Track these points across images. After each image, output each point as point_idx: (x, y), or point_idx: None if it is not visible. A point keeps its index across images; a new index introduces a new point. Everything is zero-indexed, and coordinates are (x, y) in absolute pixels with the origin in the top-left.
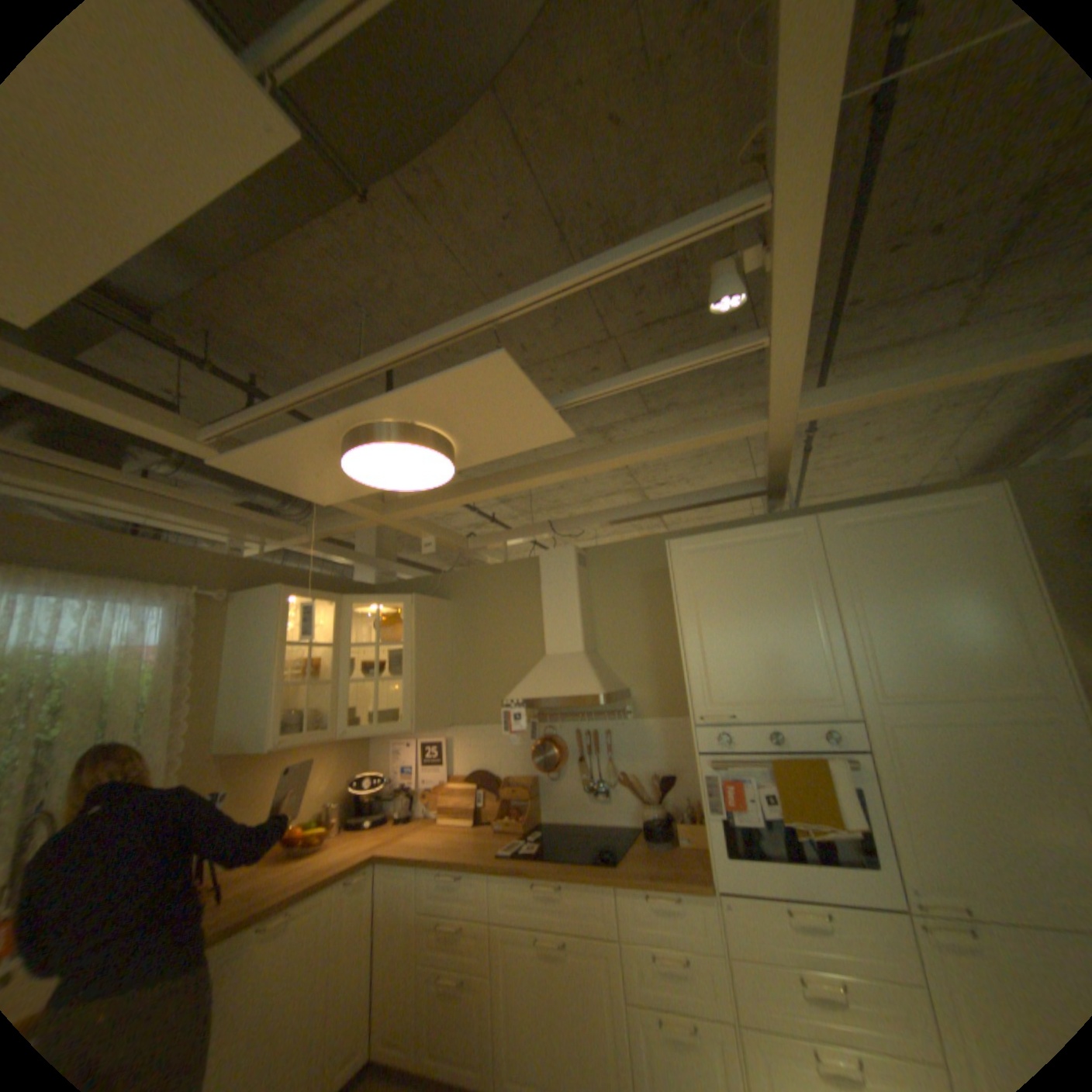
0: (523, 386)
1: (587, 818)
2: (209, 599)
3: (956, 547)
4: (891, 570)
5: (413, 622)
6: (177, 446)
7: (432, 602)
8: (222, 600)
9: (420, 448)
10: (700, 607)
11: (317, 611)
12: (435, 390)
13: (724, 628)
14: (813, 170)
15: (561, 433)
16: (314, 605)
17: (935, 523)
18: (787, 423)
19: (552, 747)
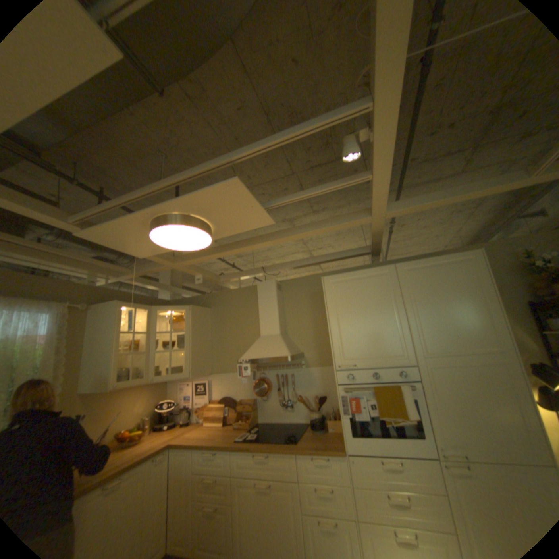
0: (247, 196)
1: (282, 419)
2: (76, 309)
3: (460, 280)
4: (430, 291)
5: (190, 320)
6: (57, 225)
7: (201, 309)
8: (83, 309)
9: (193, 228)
10: (338, 310)
11: (137, 314)
12: (200, 197)
13: (350, 321)
14: (393, 91)
15: (268, 221)
16: (136, 311)
17: (450, 268)
18: (381, 218)
19: (264, 383)
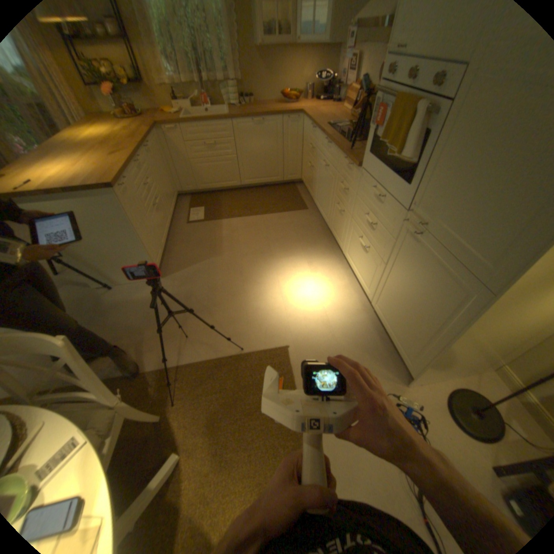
0: None
1: None
2: None
3: None
4: None
5: None
6: None
7: None
8: None
9: None
10: None
11: None
12: None
13: None
14: None
15: None
16: None
17: None
18: None
19: None
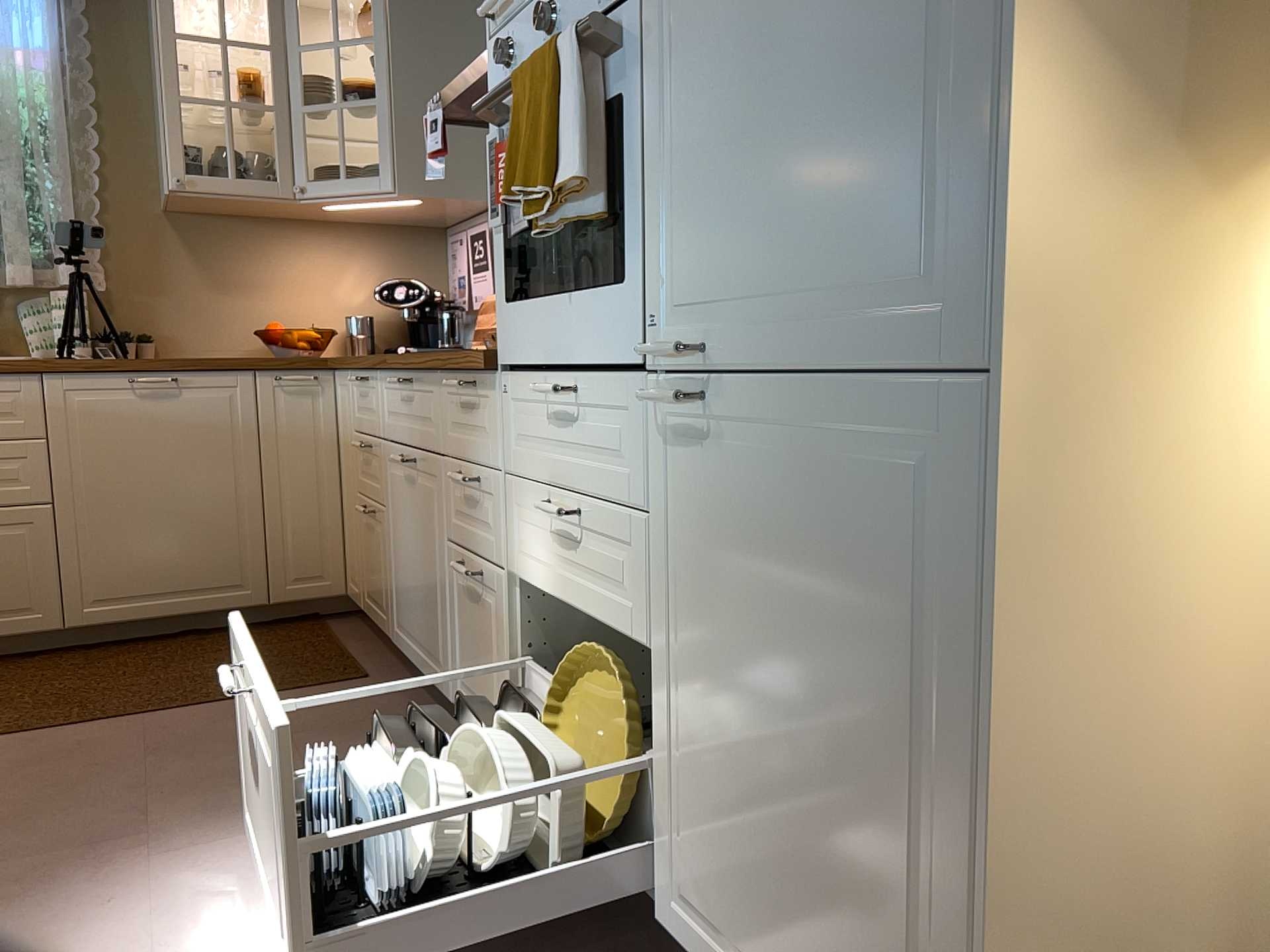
0: None
1: None
2: None
3: None
4: None
5: None
6: None
7: None
8: None
9: None
10: None
11: None
12: None
13: None
14: None
15: None
16: None
17: None
18: None
19: None
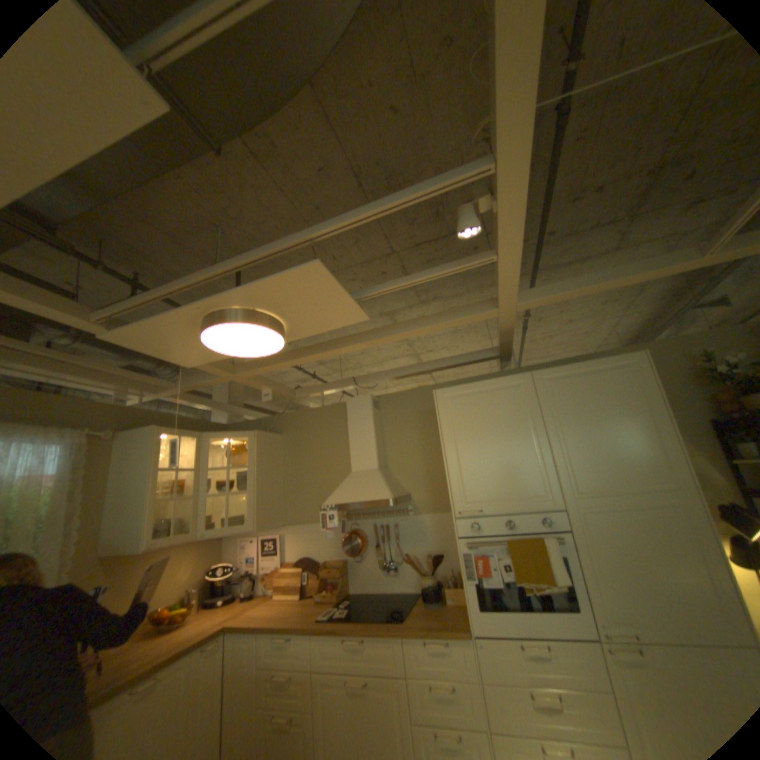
0: (332, 284)
1: (382, 588)
2: (98, 438)
3: (619, 392)
4: (579, 408)
5: (255, 451)
6: (74, 324)
7: (269, 436)
8: (108, 439)
9: (259, 327)
10: (456, 435)
11: (182, 444)
12: (269, 286)
13: (473, 450)
14: (521, 149)
15: (360, 317)
16: (180, 440)
17: (605, 377)
18: (510, 311)
19: (357, 538)
